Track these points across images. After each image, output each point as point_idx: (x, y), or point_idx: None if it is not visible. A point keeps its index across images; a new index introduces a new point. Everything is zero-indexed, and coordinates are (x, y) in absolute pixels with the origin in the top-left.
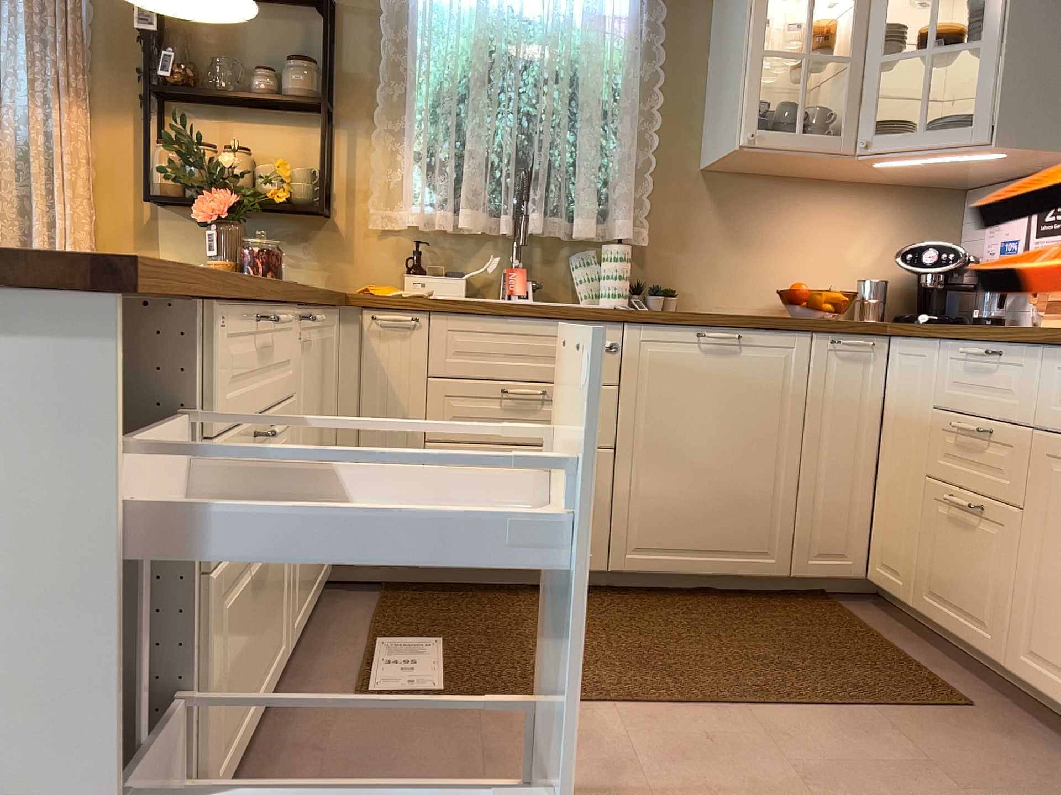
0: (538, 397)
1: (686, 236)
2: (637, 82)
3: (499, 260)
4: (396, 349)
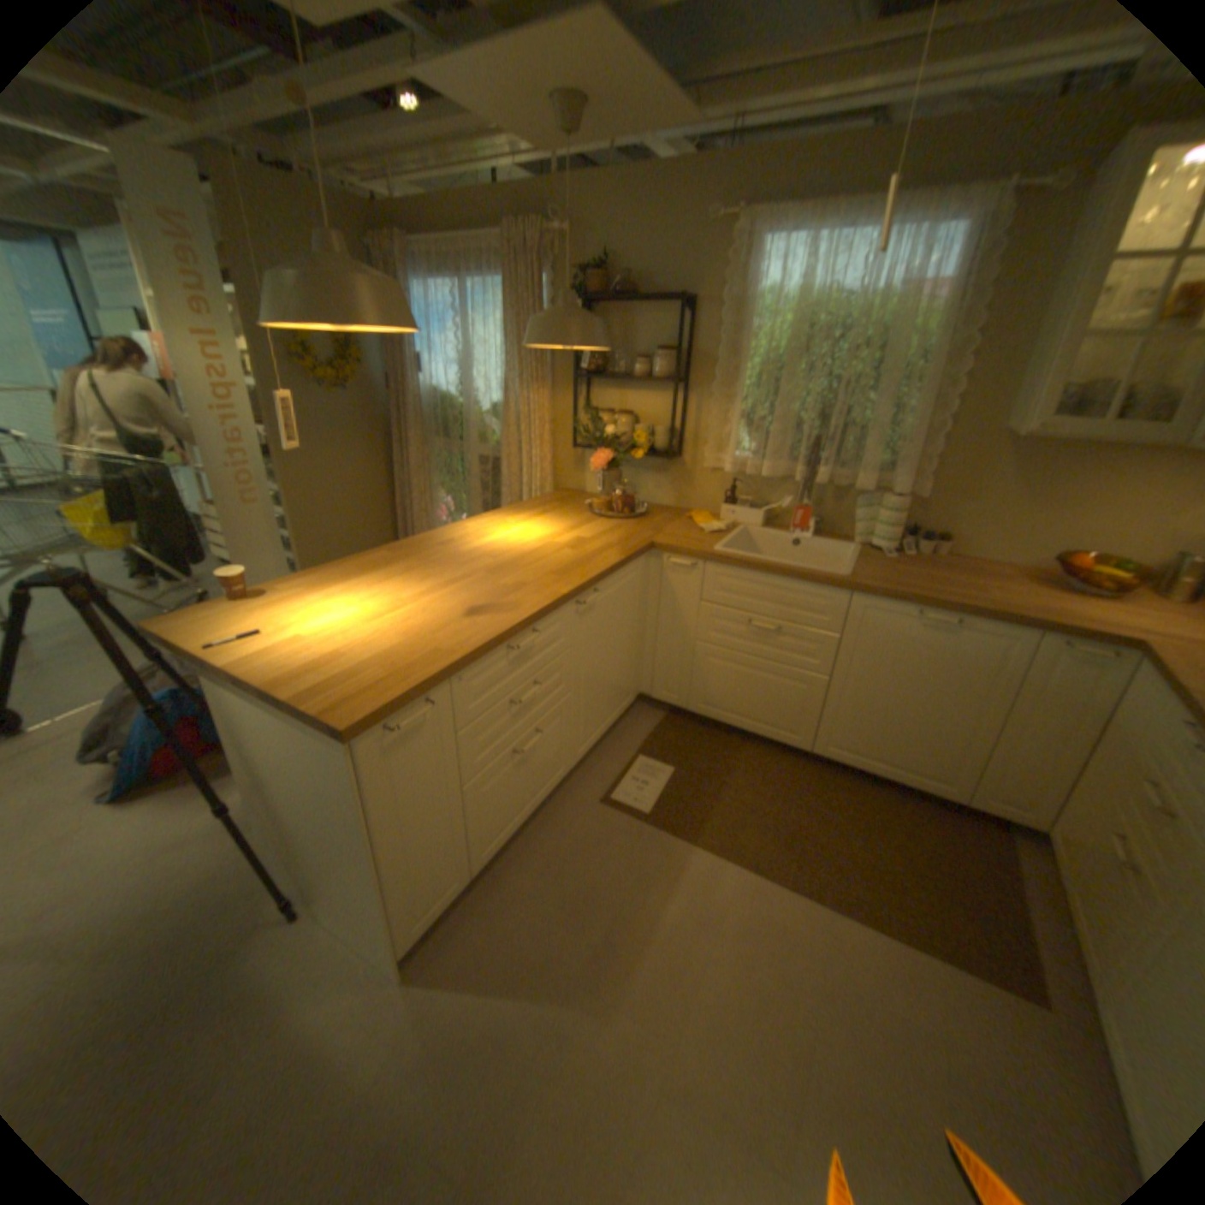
0: (773, 631)
1: (973, 489)
2: (951, 343)
3: (790, 500)
4: (681, 581)
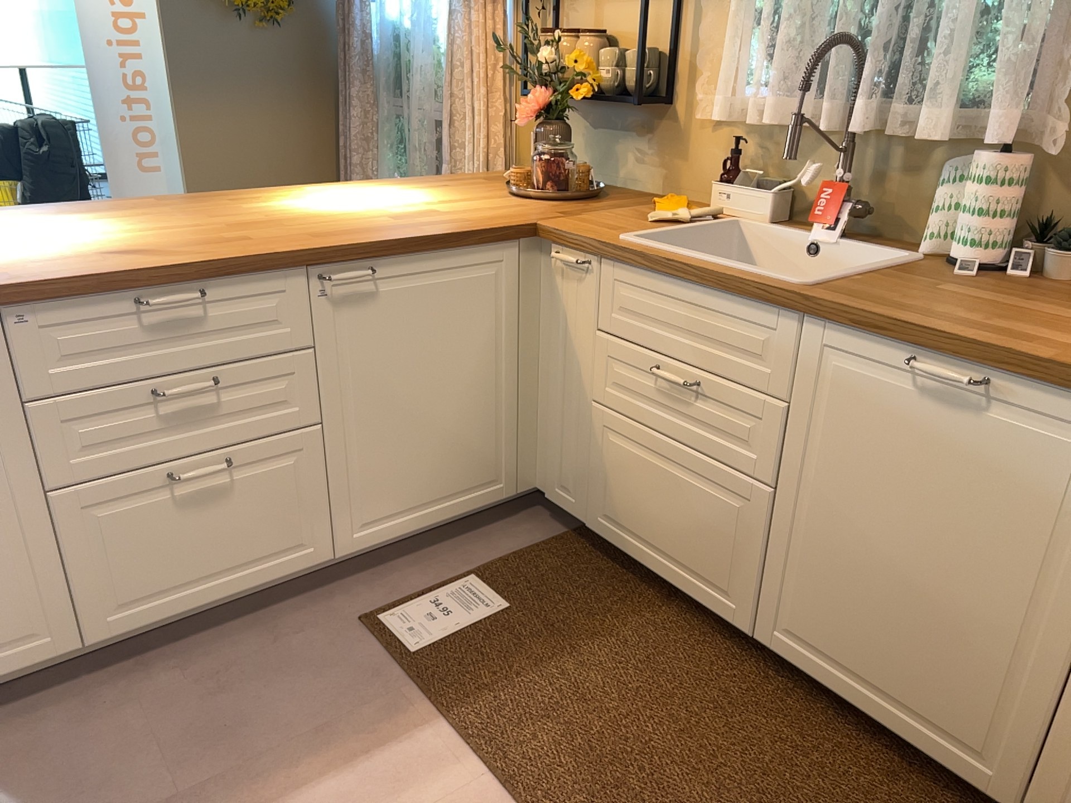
0: (689, 387)
1: None
2: None
3: (815, 171)
4: (575, 291)
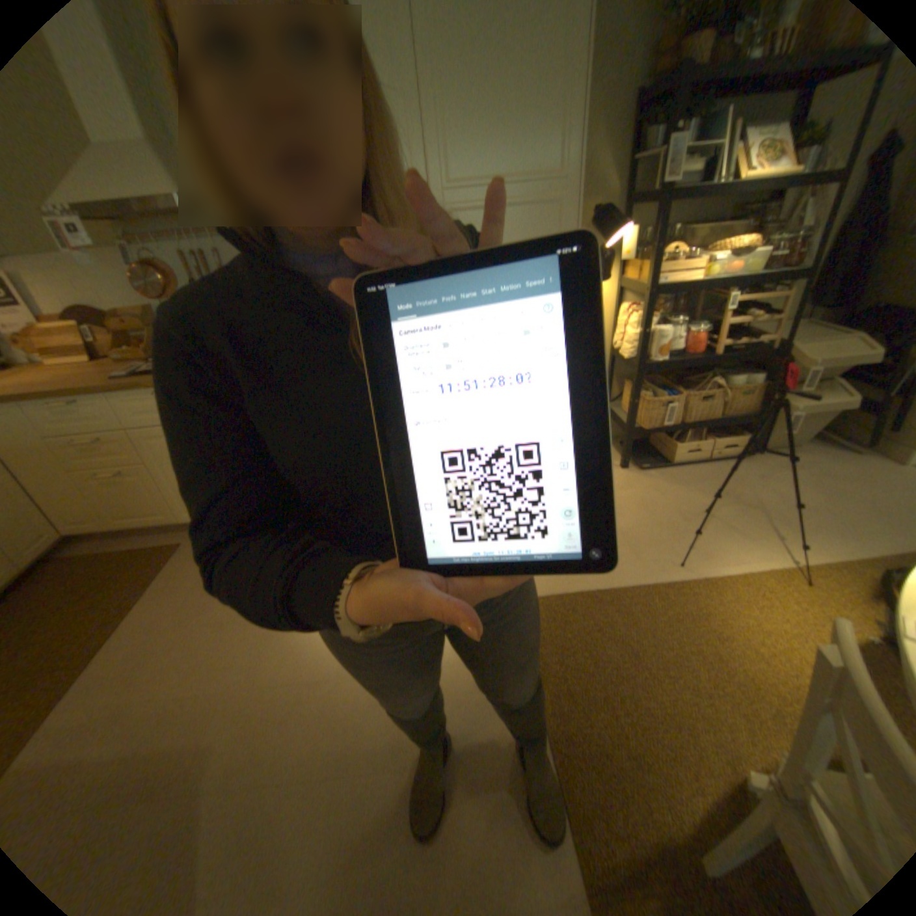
0: None
1: None
2: None
3: None
4: None
